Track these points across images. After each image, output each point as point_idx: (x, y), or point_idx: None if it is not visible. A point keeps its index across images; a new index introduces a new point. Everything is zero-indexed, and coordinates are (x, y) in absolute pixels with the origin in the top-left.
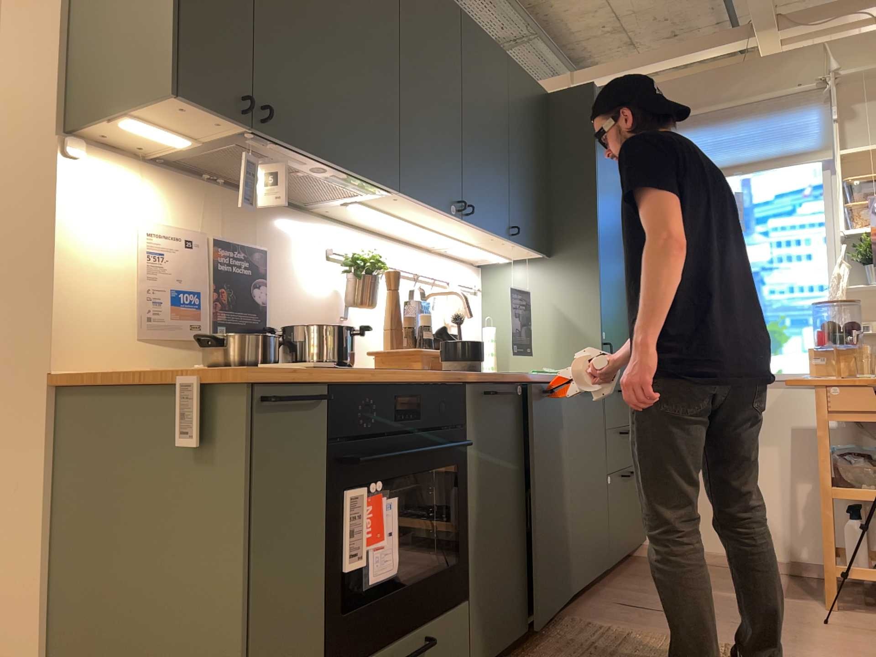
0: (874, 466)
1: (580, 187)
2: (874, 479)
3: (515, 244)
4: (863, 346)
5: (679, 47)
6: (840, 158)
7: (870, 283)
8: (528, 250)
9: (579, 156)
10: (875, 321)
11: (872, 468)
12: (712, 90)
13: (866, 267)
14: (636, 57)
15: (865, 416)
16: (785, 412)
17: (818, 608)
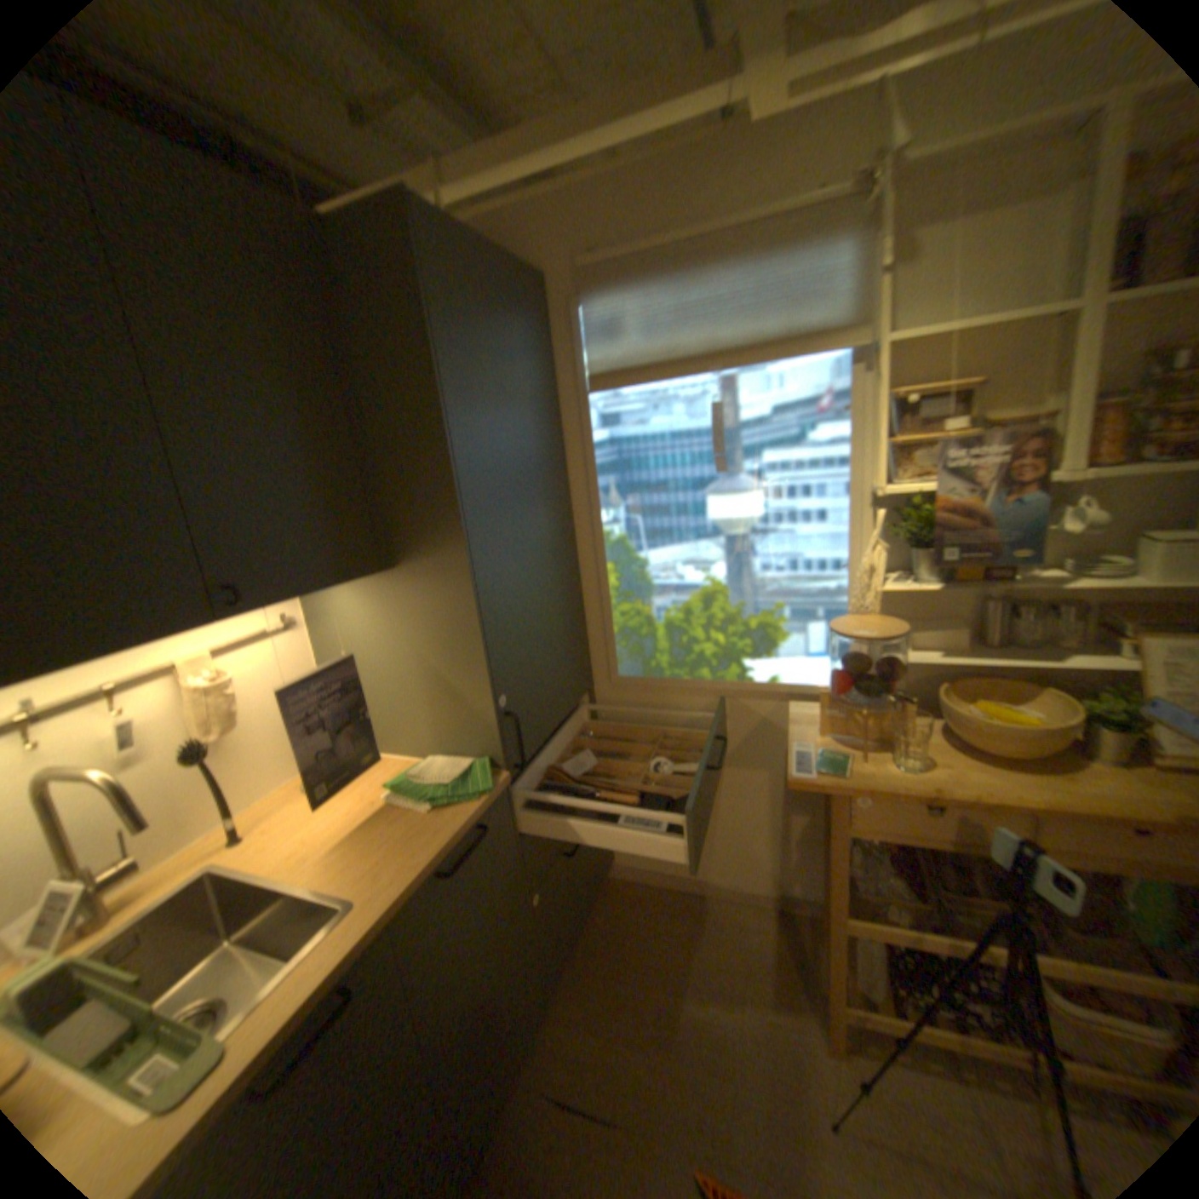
0: (907, 880)
1: (420, 434)
2: (908, 910)
3: (264, 604)
4: (909, 708)
5: (613, 96)
6: (891, 342)
7: (920, 576)
8: (321, 587)
9: (407, 365)
10: (918, 626)
11: (906, 889)
12: (673, 192)
13: (918, 549)
14: (542, 121)
15: (910, 840)
16: (781, 732)
17: (818, 1049)
